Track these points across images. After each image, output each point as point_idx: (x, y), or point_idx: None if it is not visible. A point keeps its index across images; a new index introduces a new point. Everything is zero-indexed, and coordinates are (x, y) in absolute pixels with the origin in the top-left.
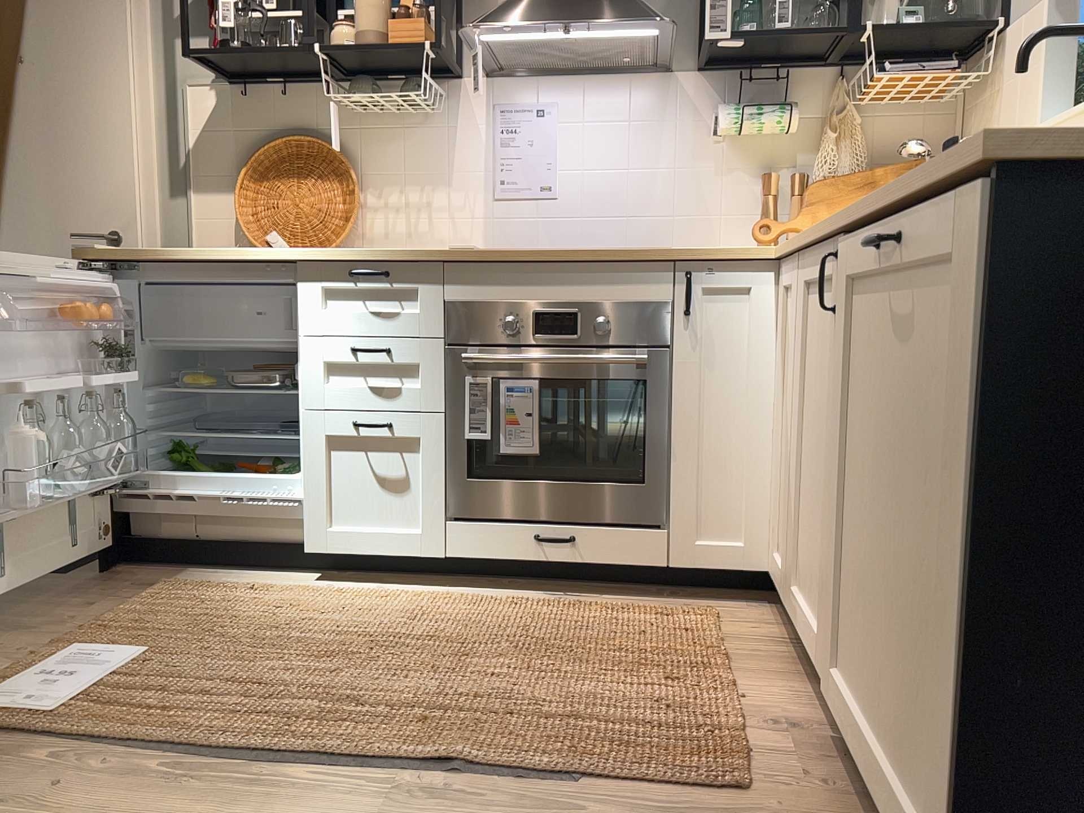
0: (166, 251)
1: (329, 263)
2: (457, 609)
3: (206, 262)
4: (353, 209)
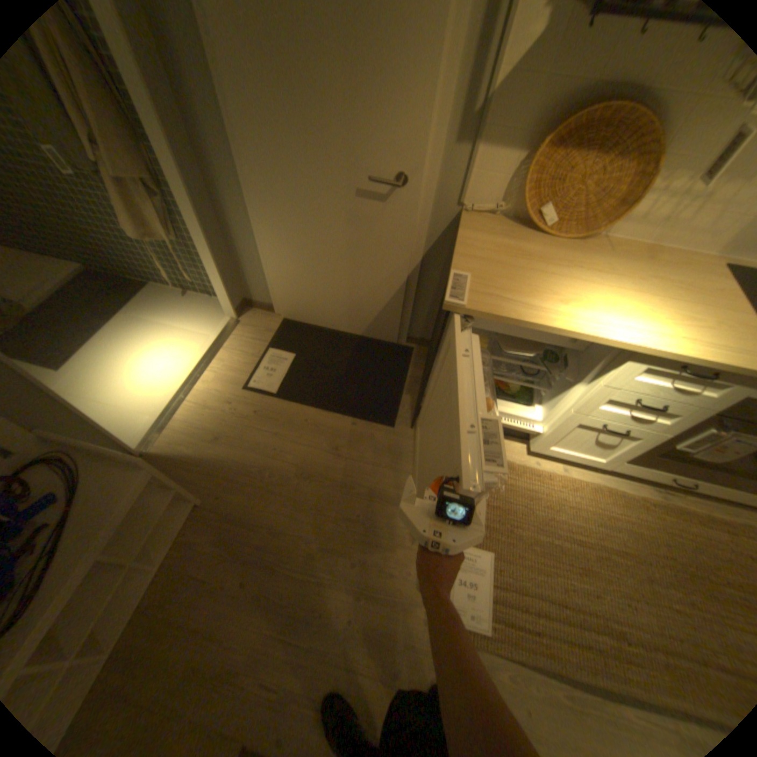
0: (531, 322)
1: (675, 359)
2: (620, 510)
3: (559, 332)
4: (642, 199)
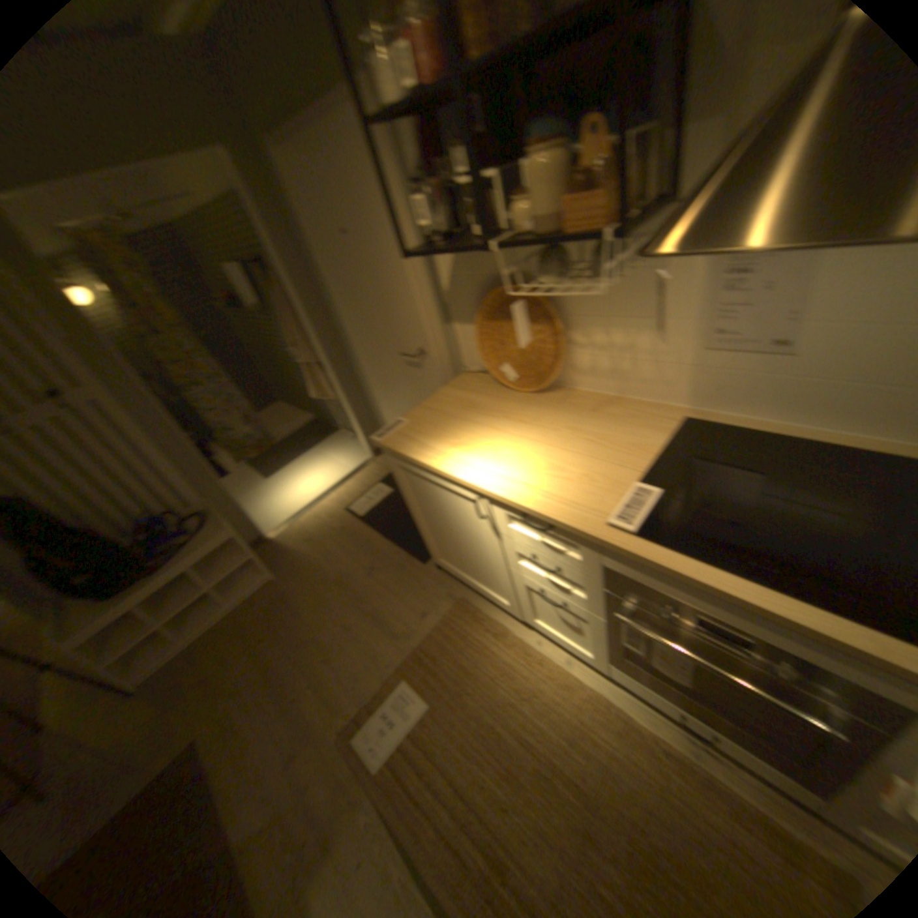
0: (407, 458)
1: (504, 503)
2: (605, 734)
3: (430, 469)
4: (557, 355)
